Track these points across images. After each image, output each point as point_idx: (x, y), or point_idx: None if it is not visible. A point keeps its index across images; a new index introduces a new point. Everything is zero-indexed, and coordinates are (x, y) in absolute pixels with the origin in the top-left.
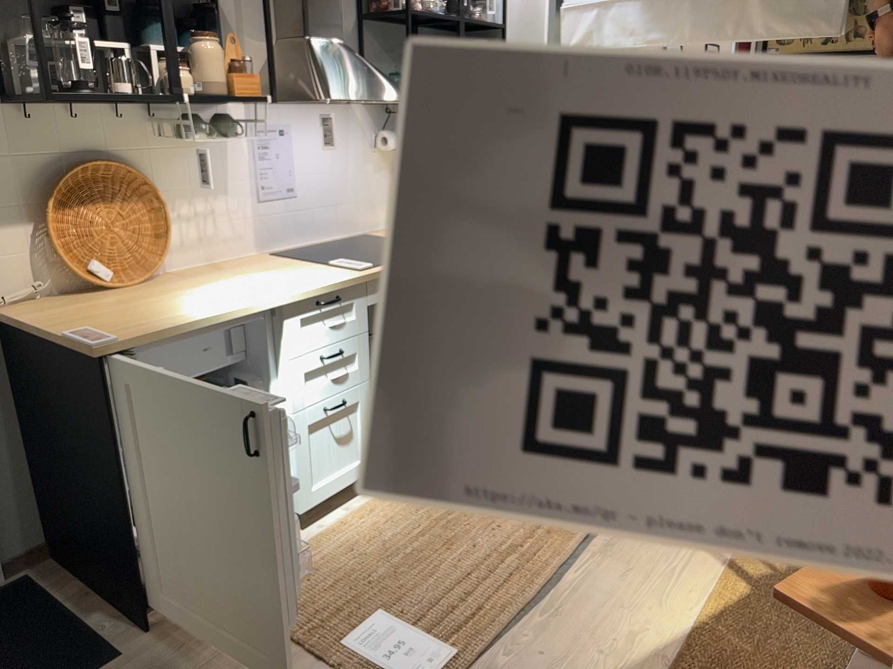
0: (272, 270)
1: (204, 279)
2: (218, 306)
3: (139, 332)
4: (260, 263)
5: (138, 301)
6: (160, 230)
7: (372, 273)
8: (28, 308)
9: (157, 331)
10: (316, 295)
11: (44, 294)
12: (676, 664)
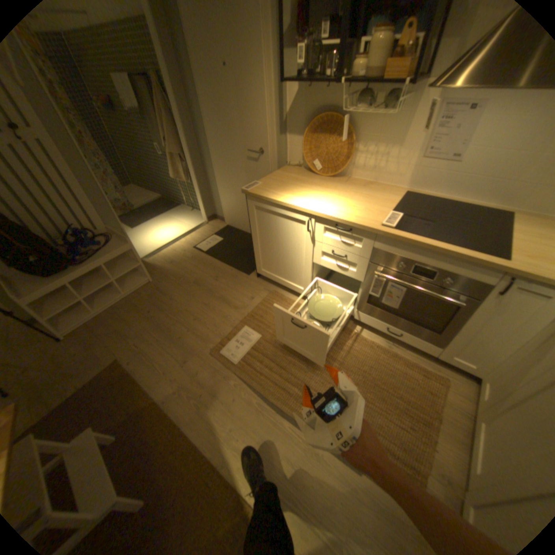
0: (369, 198)
1: (343, 186)
2: (294, 198)
3: (258, 192)
4: (384, 193)
5: (301, 182)
6: (349, 154)
7: (380, 230)
8: (289, 168)
9: (261, 195)
10: (335, 220)
11: (303, 165)
12: (217, 470)
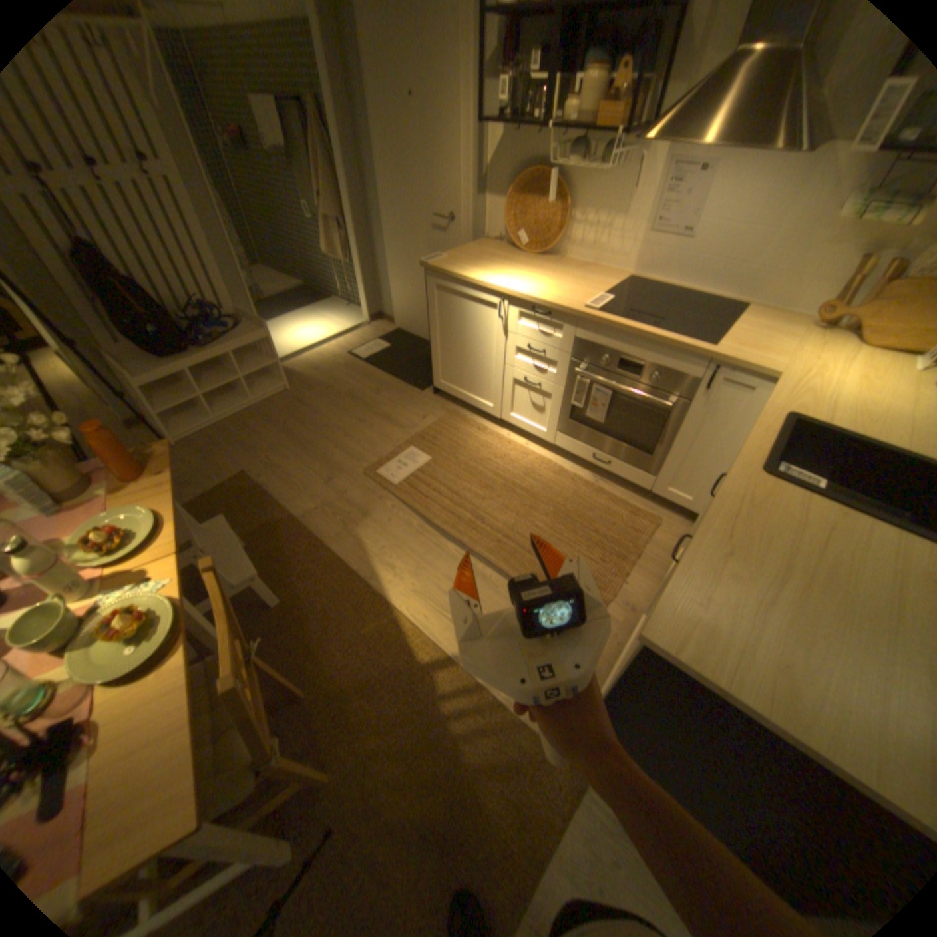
0: (579, 281)
1: (550, 267)
2: (484, 276)
3: (439, 266)
4: (601, 276)
5: (497, 259)
6: (562, 225)
7: (580, 313)
8: (486, 243)
9: (442, 269)
10: (530, 302)
11: (505, 240)
12: (363, 582)
